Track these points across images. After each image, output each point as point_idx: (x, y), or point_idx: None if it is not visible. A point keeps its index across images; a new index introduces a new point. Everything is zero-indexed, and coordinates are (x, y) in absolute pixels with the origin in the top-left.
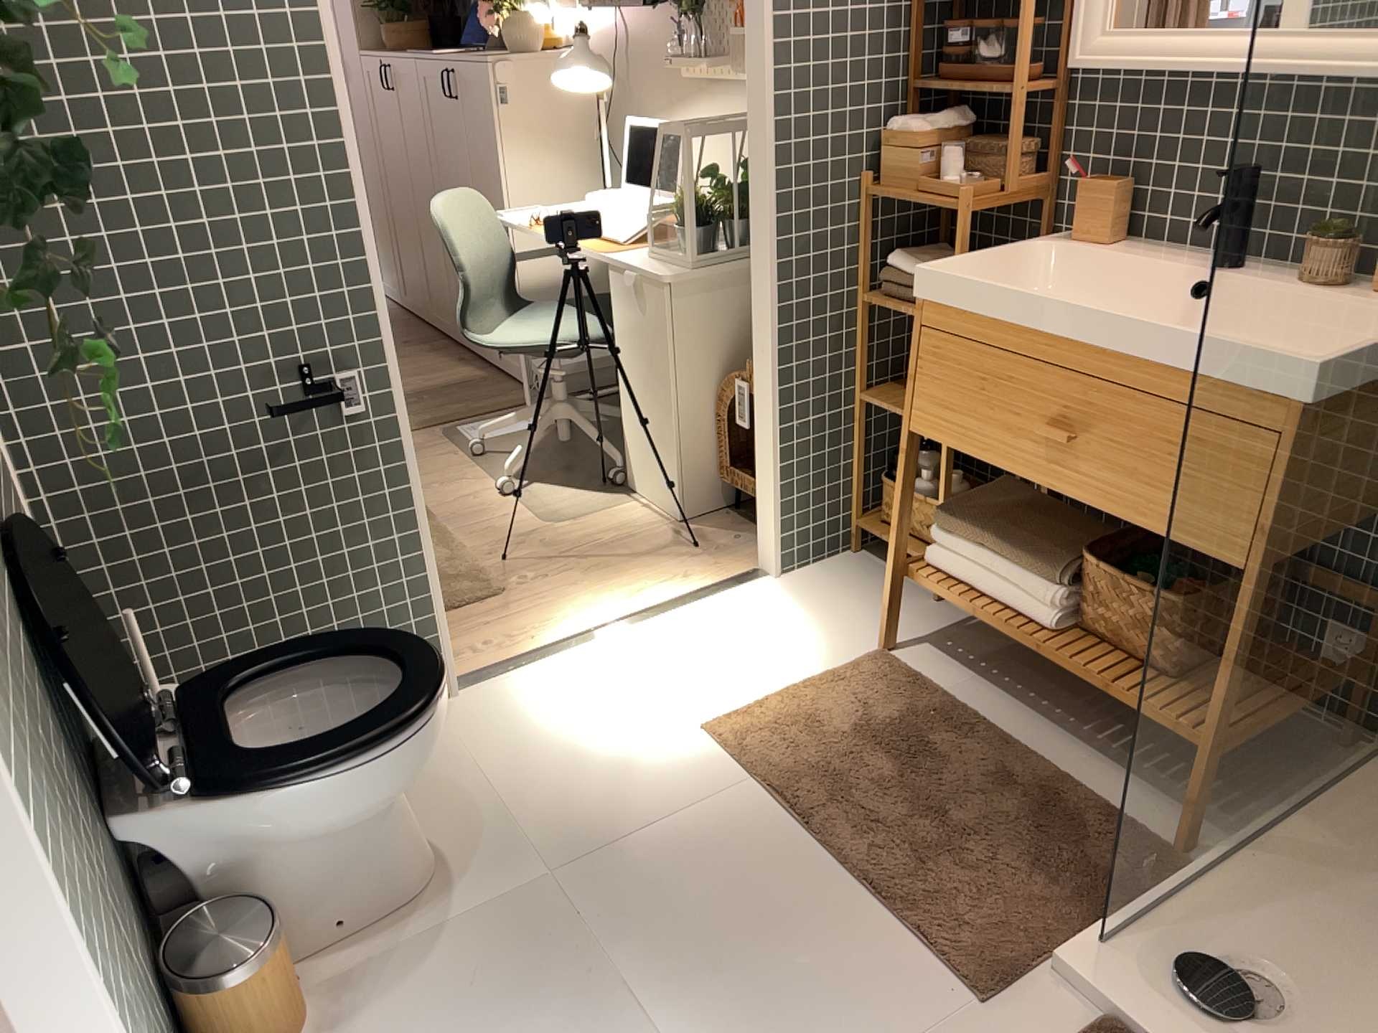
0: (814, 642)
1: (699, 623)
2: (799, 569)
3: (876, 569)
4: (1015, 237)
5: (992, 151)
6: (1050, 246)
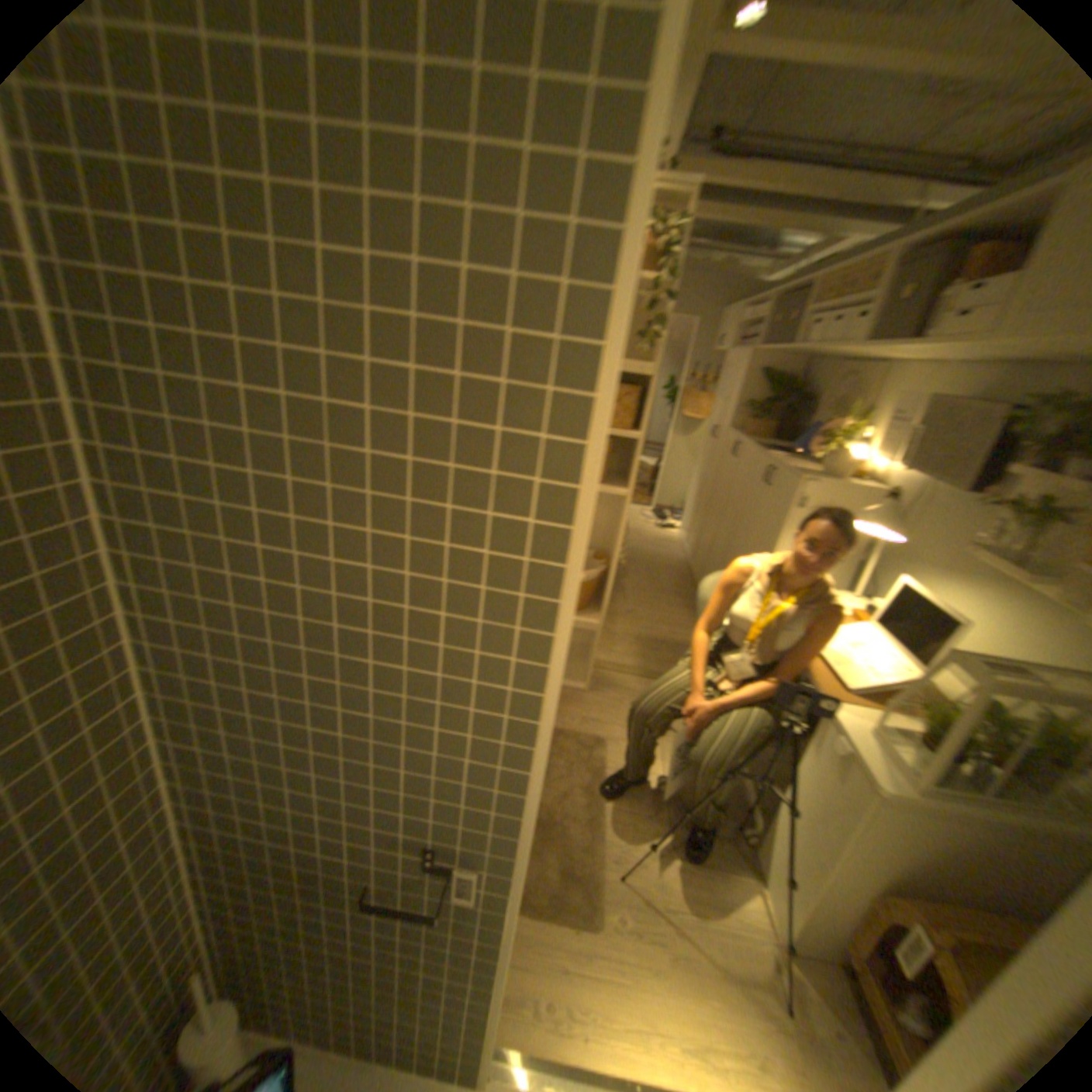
0: None
1: None
2: None
3: None
4: None
5: None
6: None
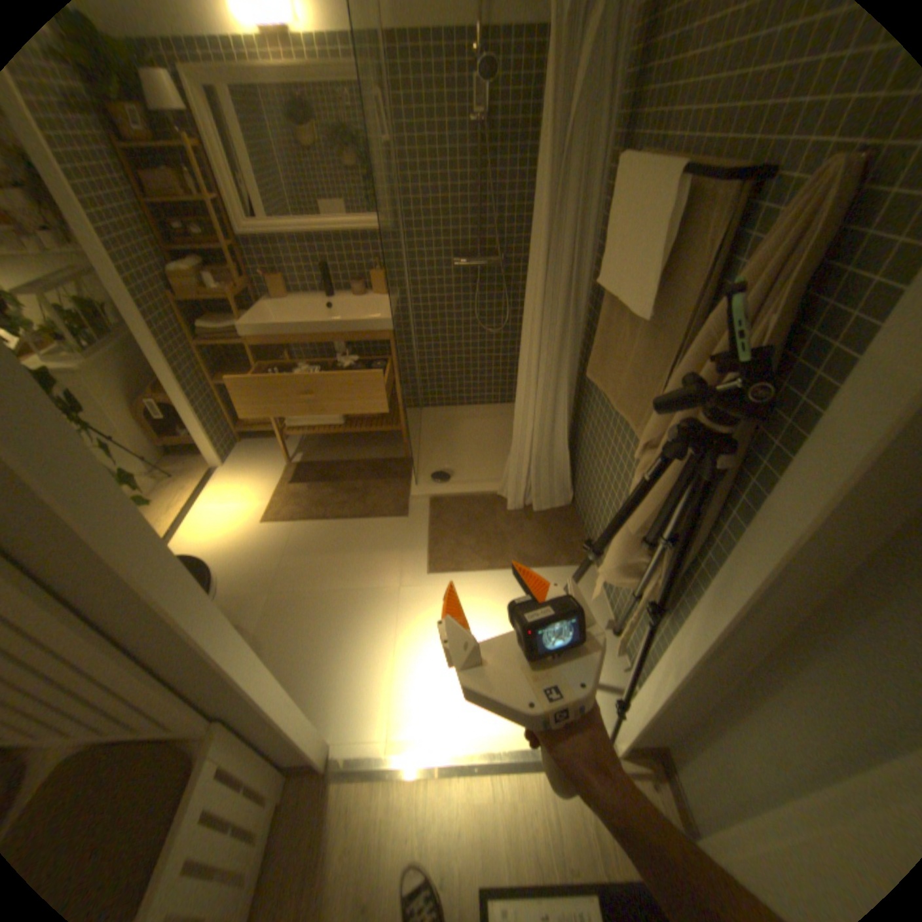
0: (262, 476)
1: (211, 498)
2: (226, 459)
3: (253, 444)
4: (246, 303)
5: (210, 271)
6: (267, 304)
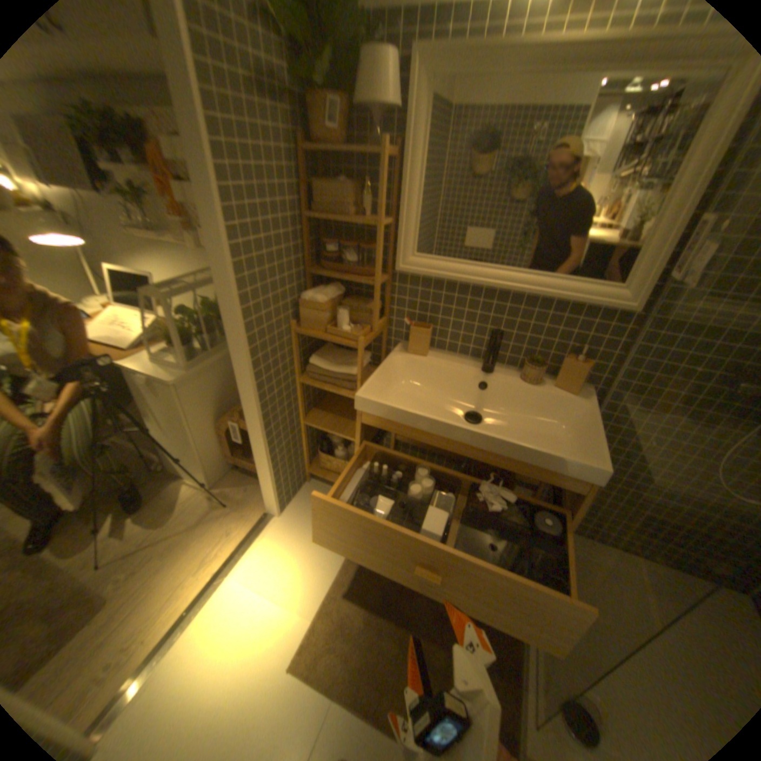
0: (316, 560)
1: (250, 573)
2: (287, 505)
3: (322, 490)
4: (377, 348)
5: (350, 299)
6: (403, 359)
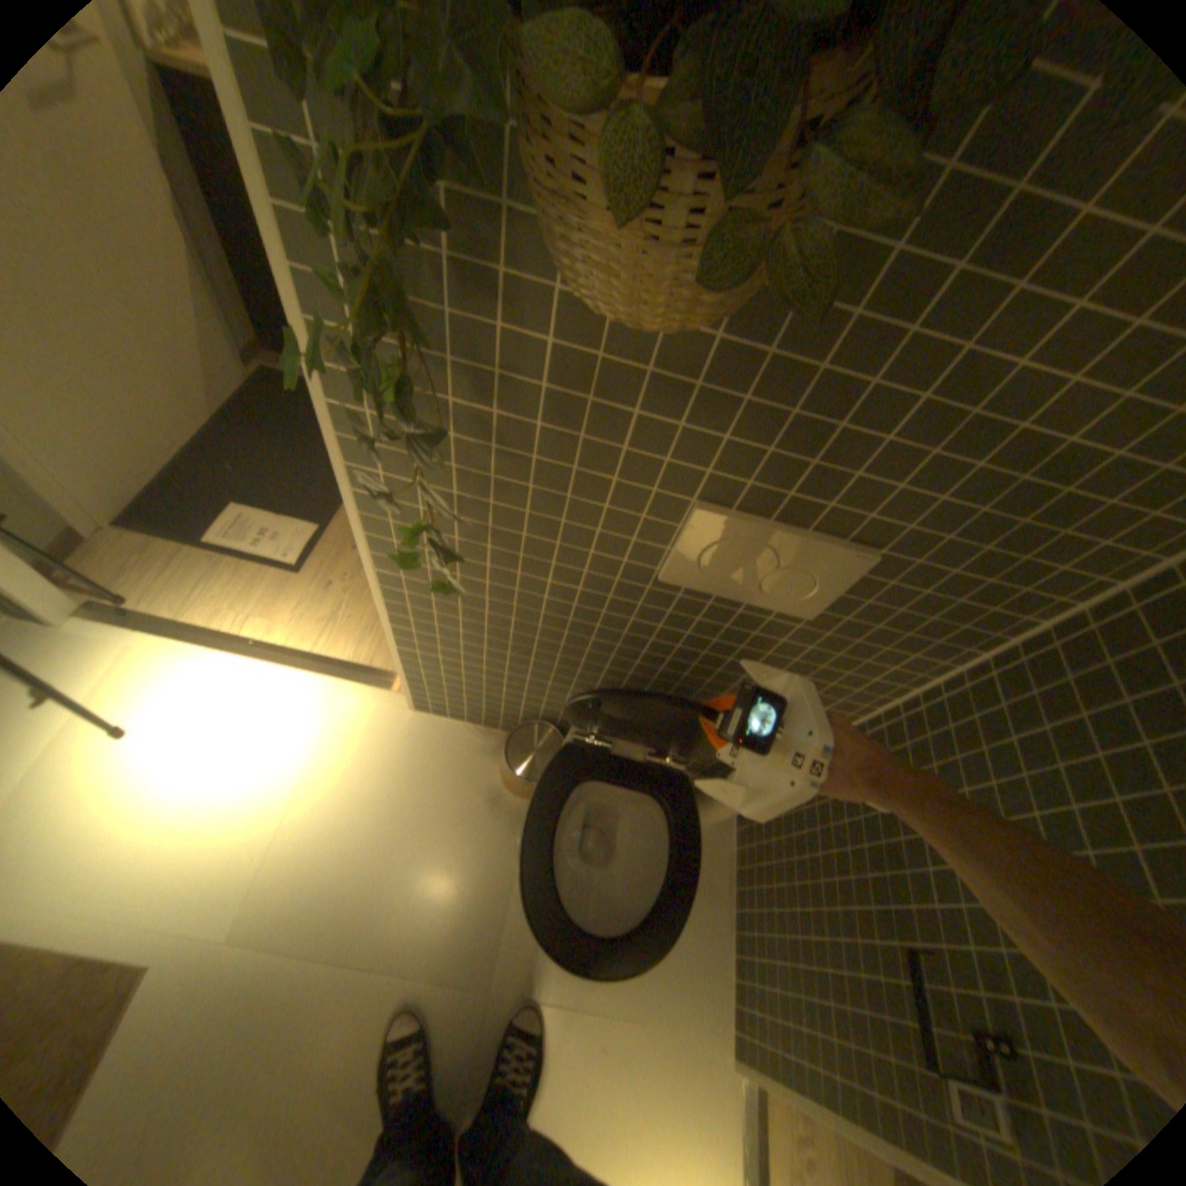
0: None
1: None
2: None
3: None
4: None
5: None
6: None
